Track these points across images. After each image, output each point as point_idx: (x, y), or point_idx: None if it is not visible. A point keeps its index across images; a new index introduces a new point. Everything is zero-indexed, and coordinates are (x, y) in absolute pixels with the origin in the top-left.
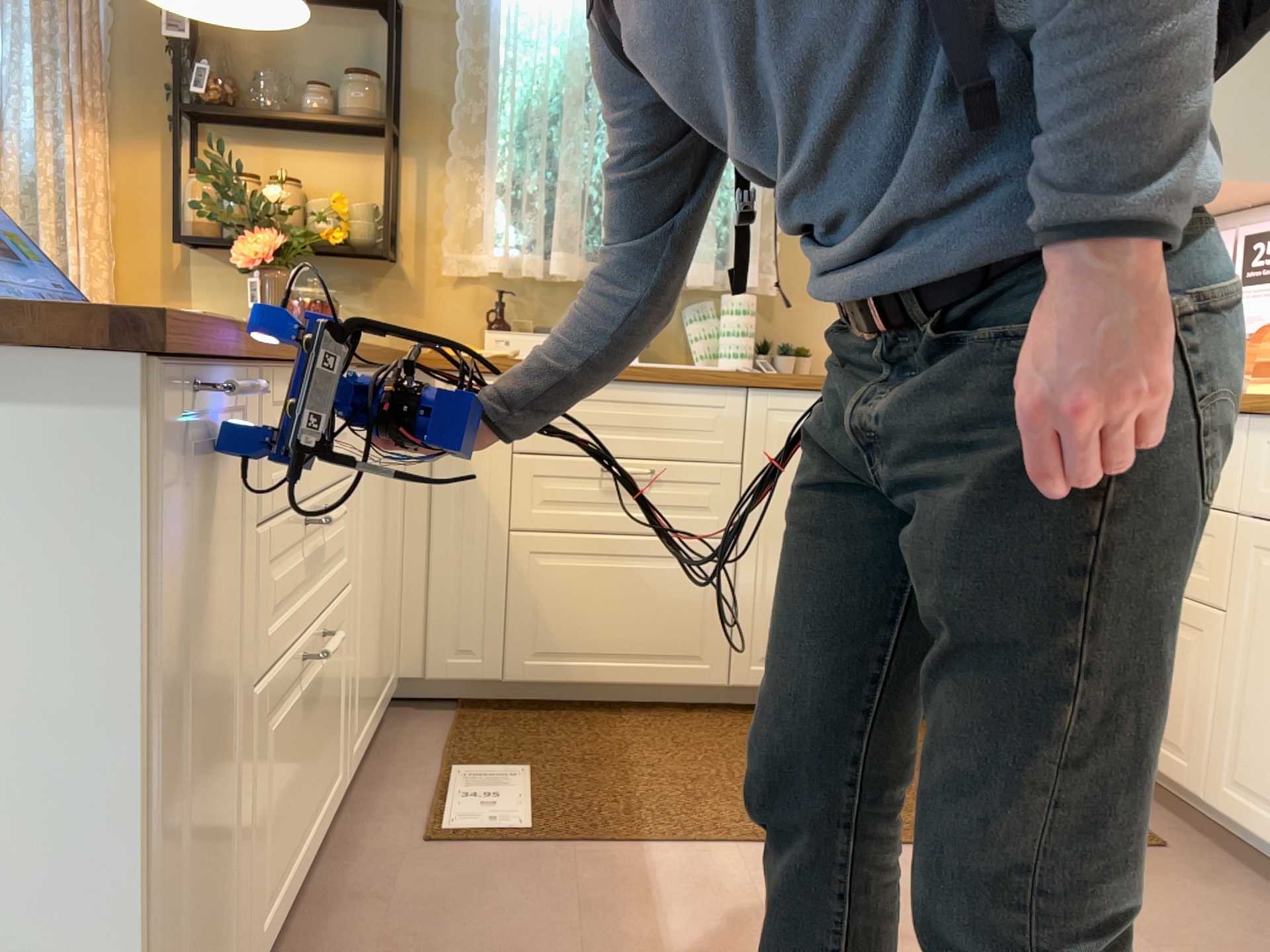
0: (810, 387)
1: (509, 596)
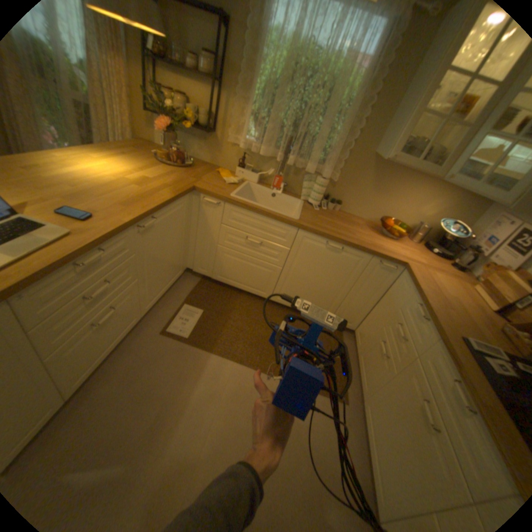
0: (318, 236)
1: (215, 261)
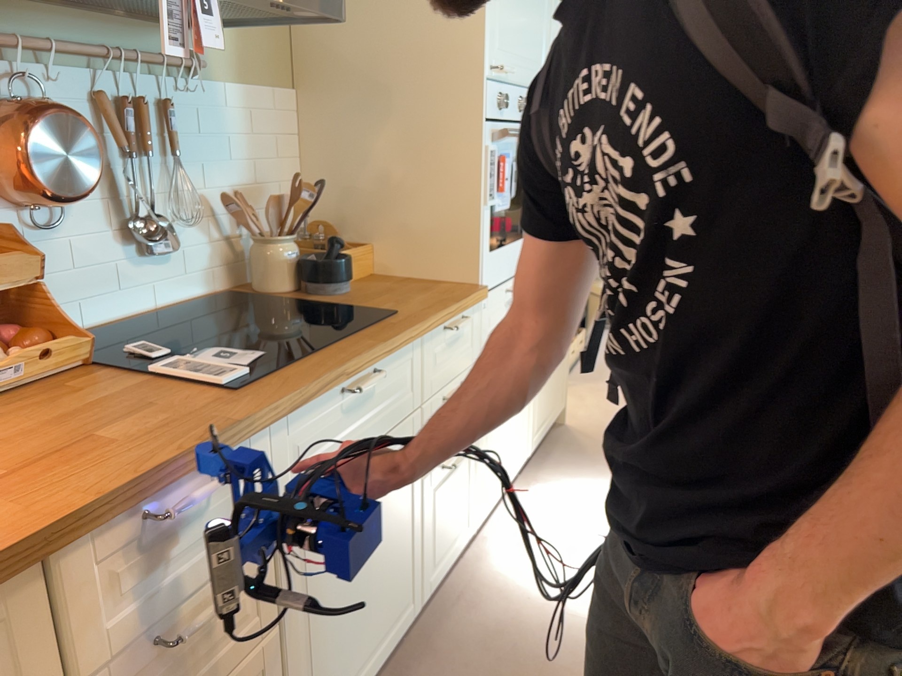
0: None
1: None
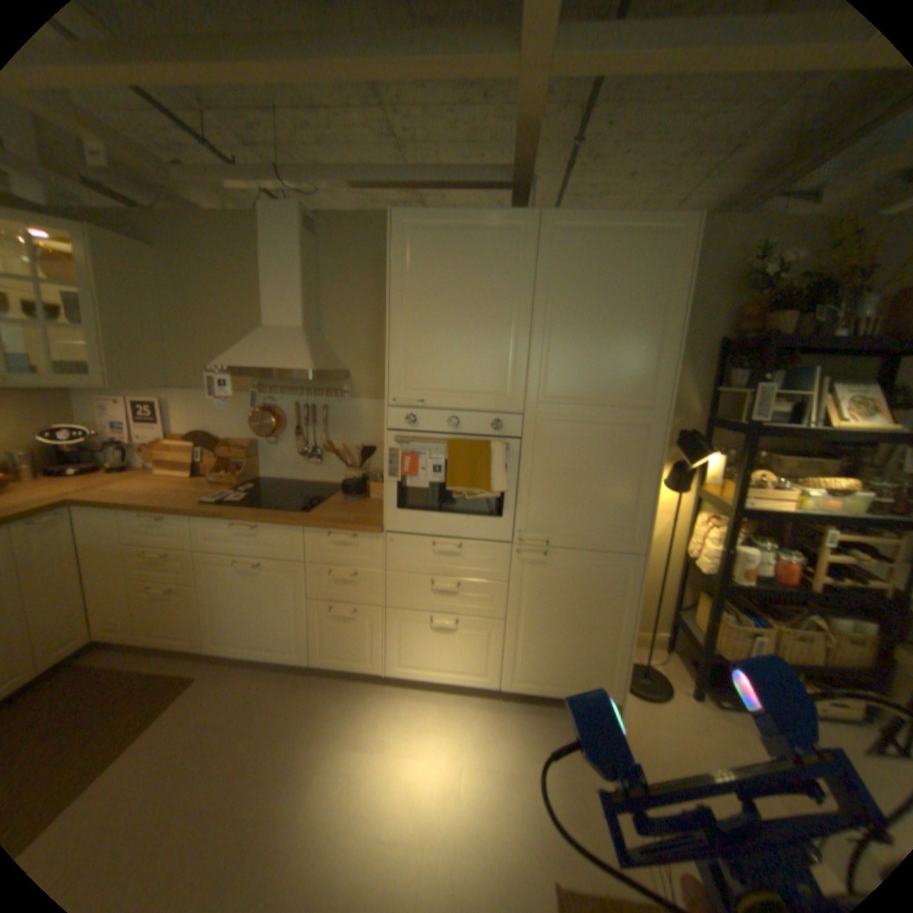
0: None
1: None
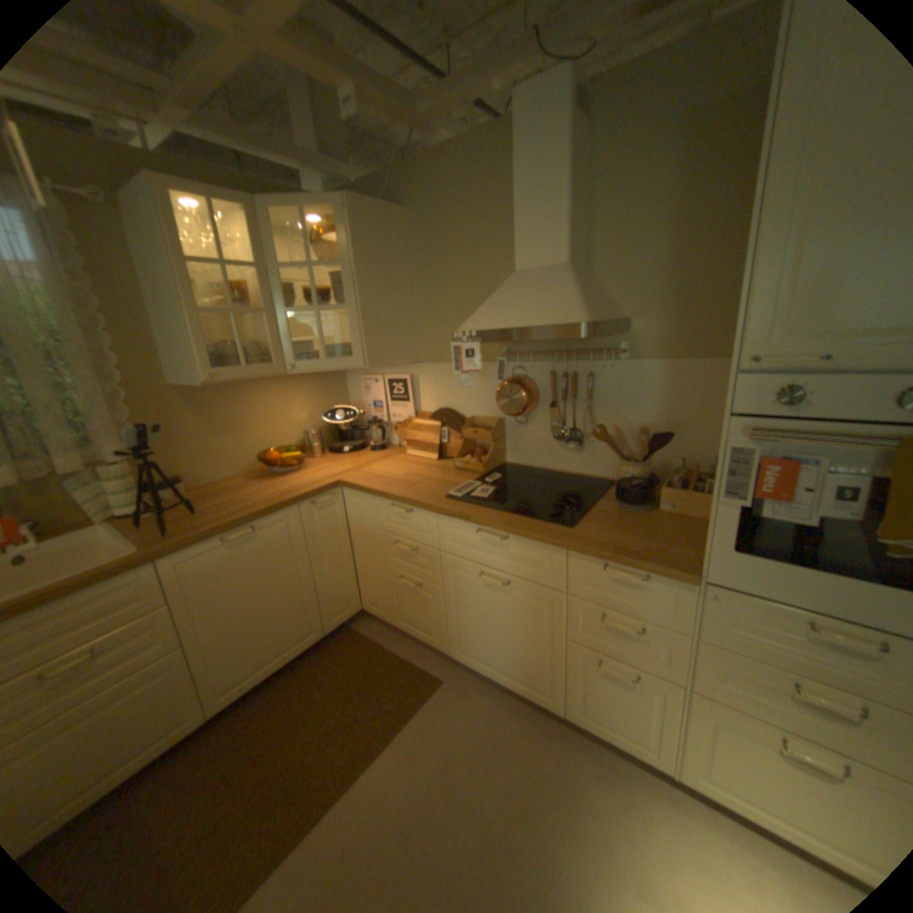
0: (199, 543)
1: None
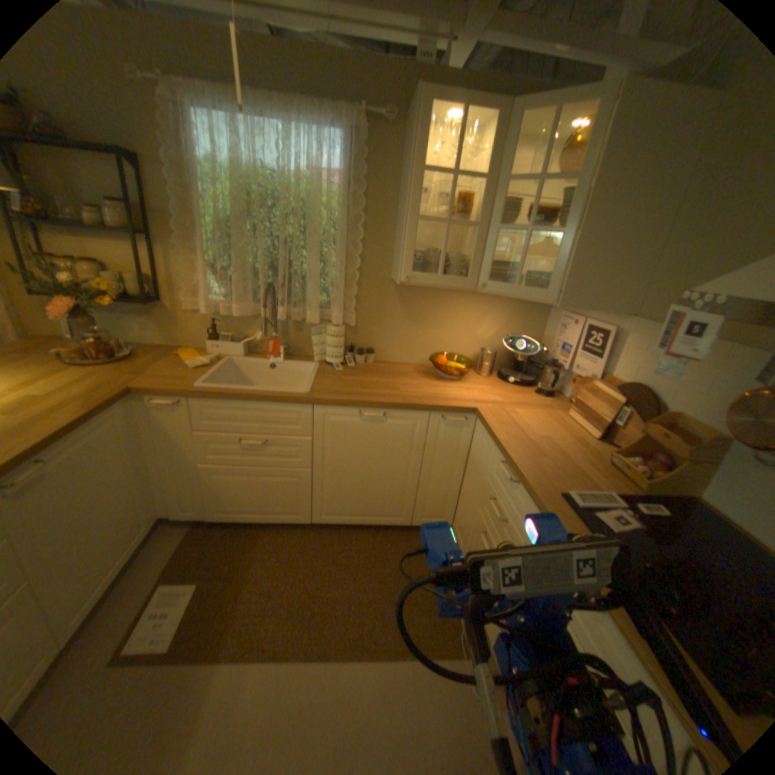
0: (344, 407)
1: (202, 492)
